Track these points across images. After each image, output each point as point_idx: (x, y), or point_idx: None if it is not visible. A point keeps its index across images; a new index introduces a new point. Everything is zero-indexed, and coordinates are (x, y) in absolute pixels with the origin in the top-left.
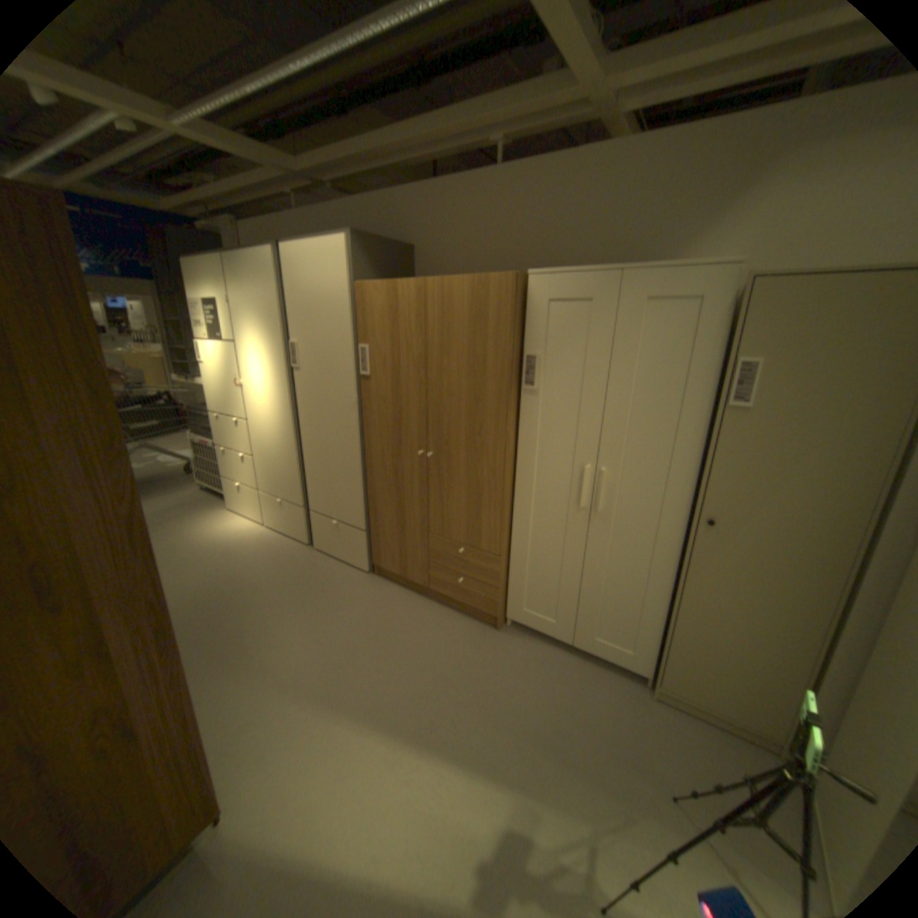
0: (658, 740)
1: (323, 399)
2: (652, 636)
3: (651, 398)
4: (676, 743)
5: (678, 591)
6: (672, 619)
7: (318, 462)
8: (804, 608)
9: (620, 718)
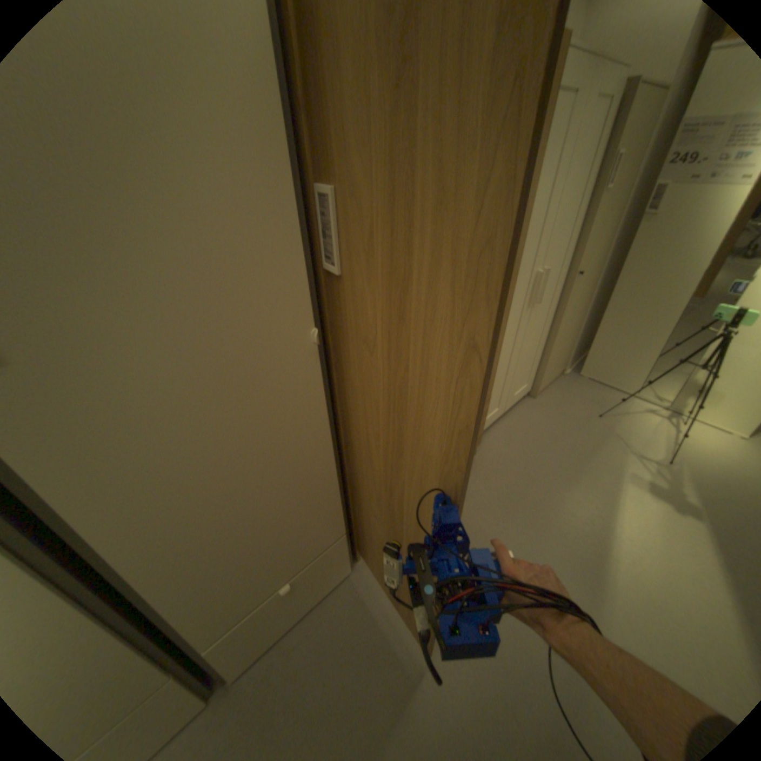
0: (563, 409)
1: (193, 397)
2: (535, 366)
3: (574, 194)
4: (563, 403)
5: (556, 327)
6: (550, 347)
7: (207, 551)
8: (587, 298)
9: (551, 417)
